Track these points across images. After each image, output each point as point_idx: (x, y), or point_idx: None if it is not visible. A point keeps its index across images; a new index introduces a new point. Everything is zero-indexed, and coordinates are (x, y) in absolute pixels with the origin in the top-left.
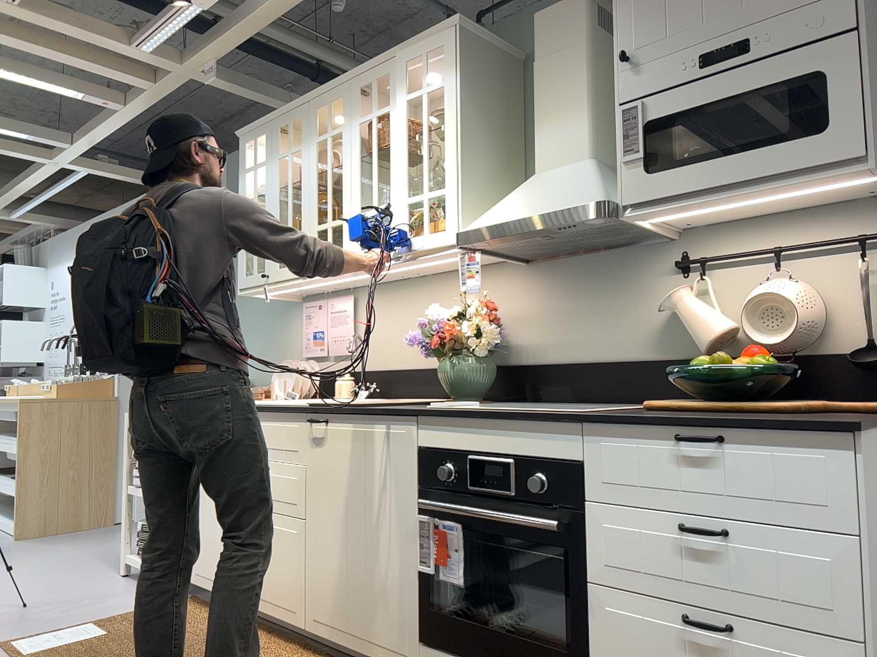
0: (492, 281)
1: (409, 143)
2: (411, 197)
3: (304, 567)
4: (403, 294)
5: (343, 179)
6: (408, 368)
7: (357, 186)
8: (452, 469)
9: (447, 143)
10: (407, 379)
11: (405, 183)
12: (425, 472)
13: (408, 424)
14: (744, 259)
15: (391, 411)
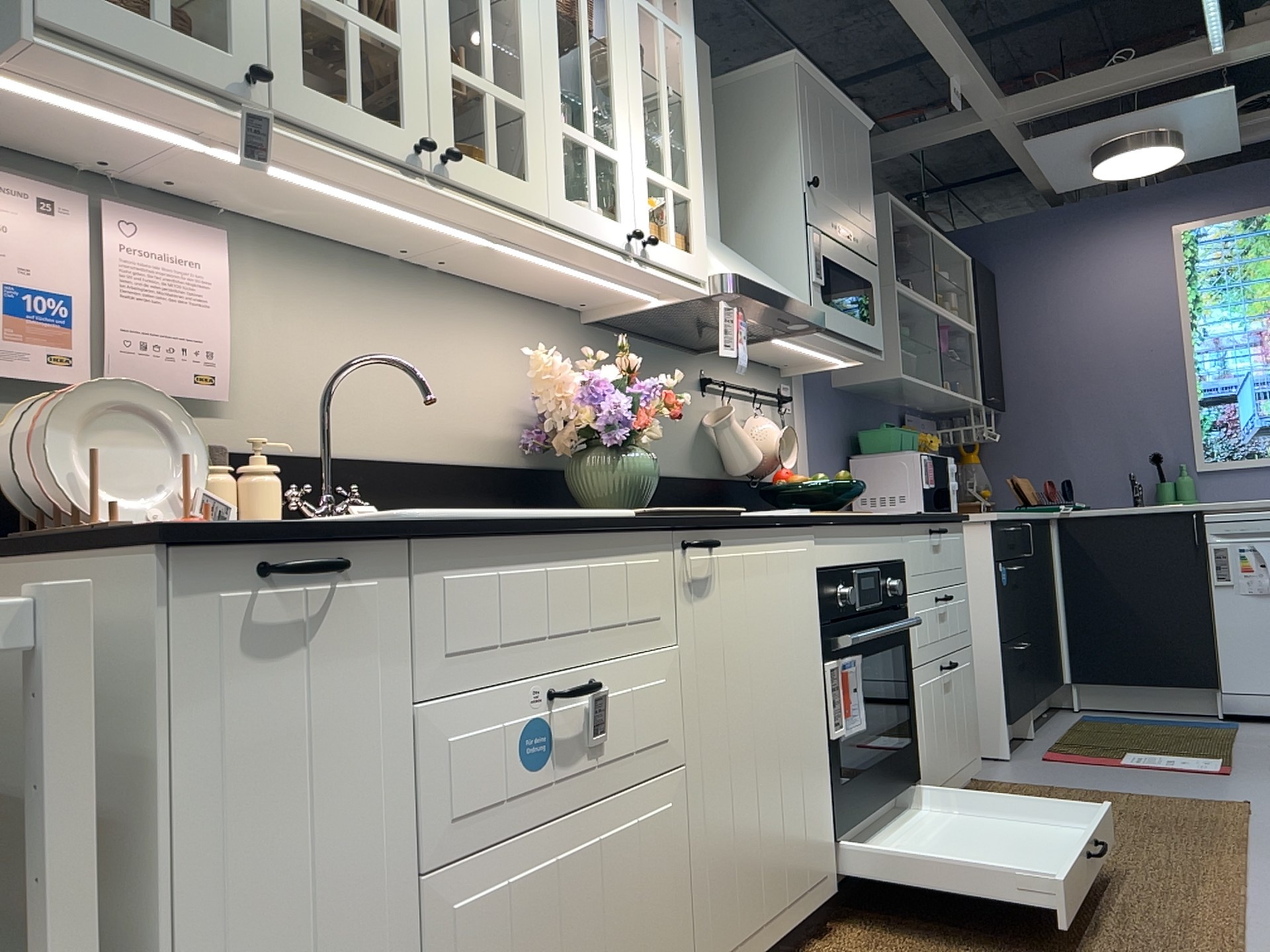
0: (543, 329)
1: (642, 73)
2: (650, 168)
3: (689, 870)
4: (374, 288)
5: (524, 18)
6: (394, 458)
7: (556, 62)
8: (843, 590)
9: (691, 125)
10: (398, 483)
11: (640, 136)
12: (826, 601)
13: (810, 536)
14: (734, 392)
15: (799, 518)
